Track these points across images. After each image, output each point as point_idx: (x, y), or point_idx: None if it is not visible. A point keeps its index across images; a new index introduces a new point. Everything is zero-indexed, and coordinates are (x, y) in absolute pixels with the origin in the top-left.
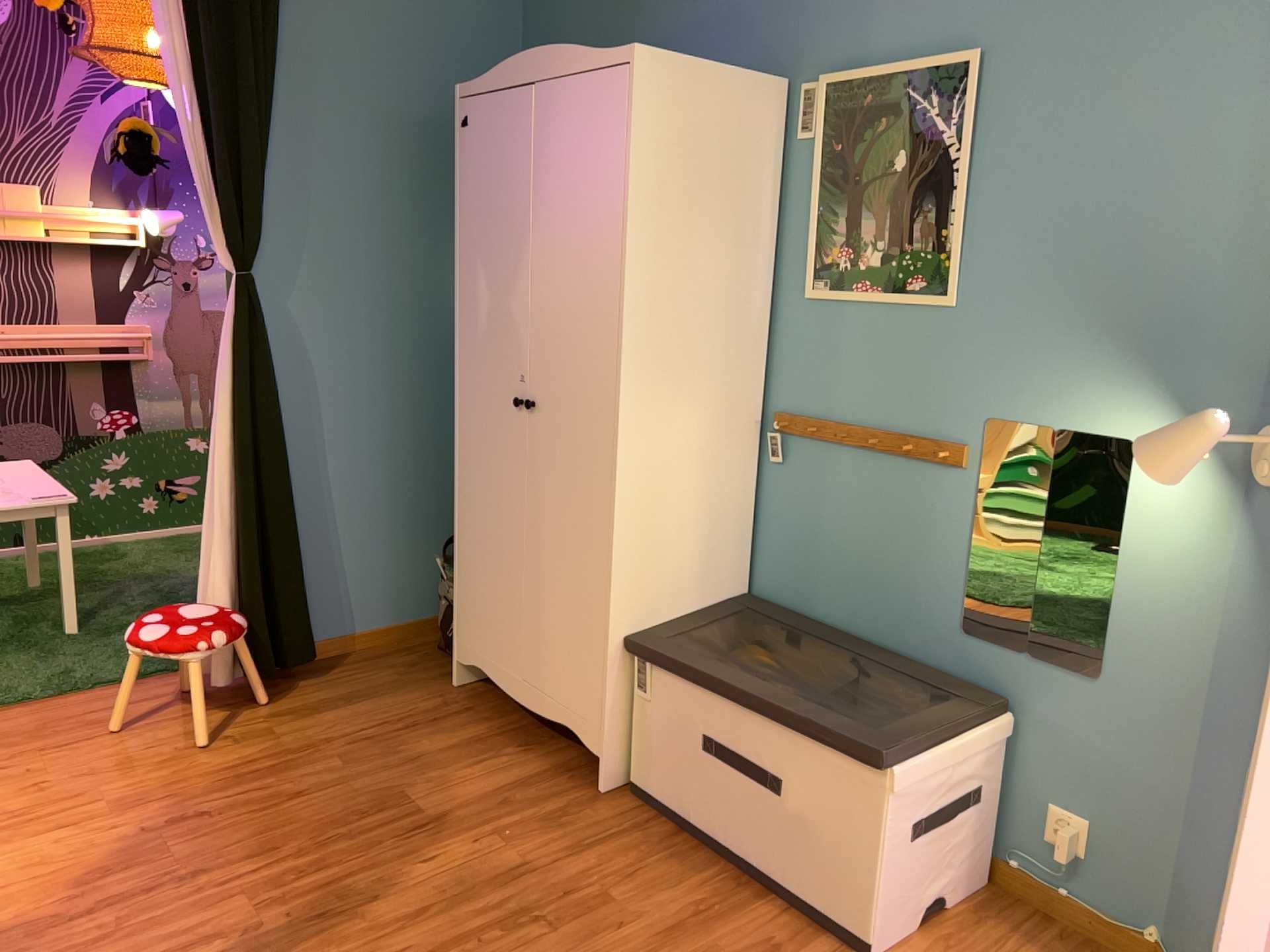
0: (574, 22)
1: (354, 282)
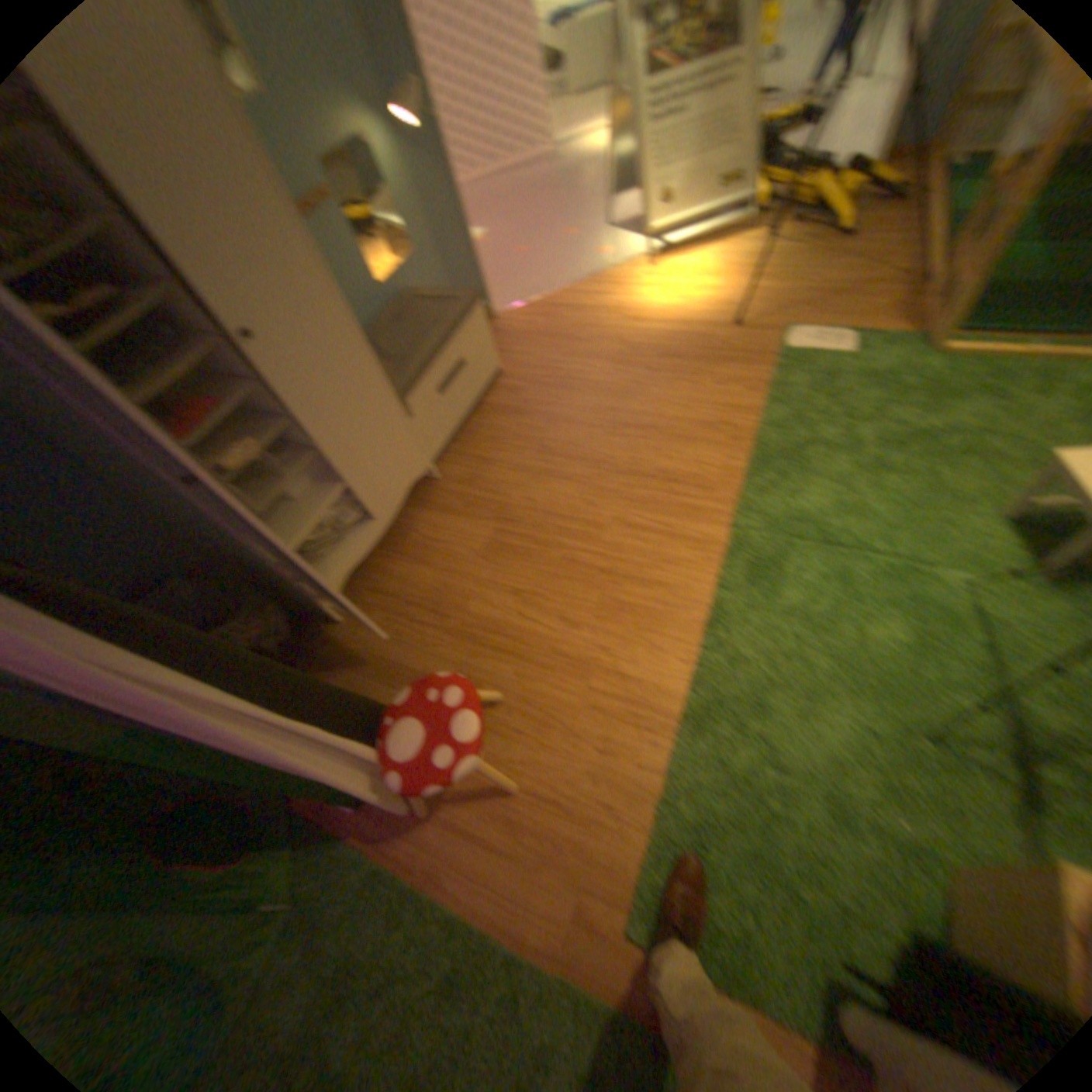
0: None
1: None
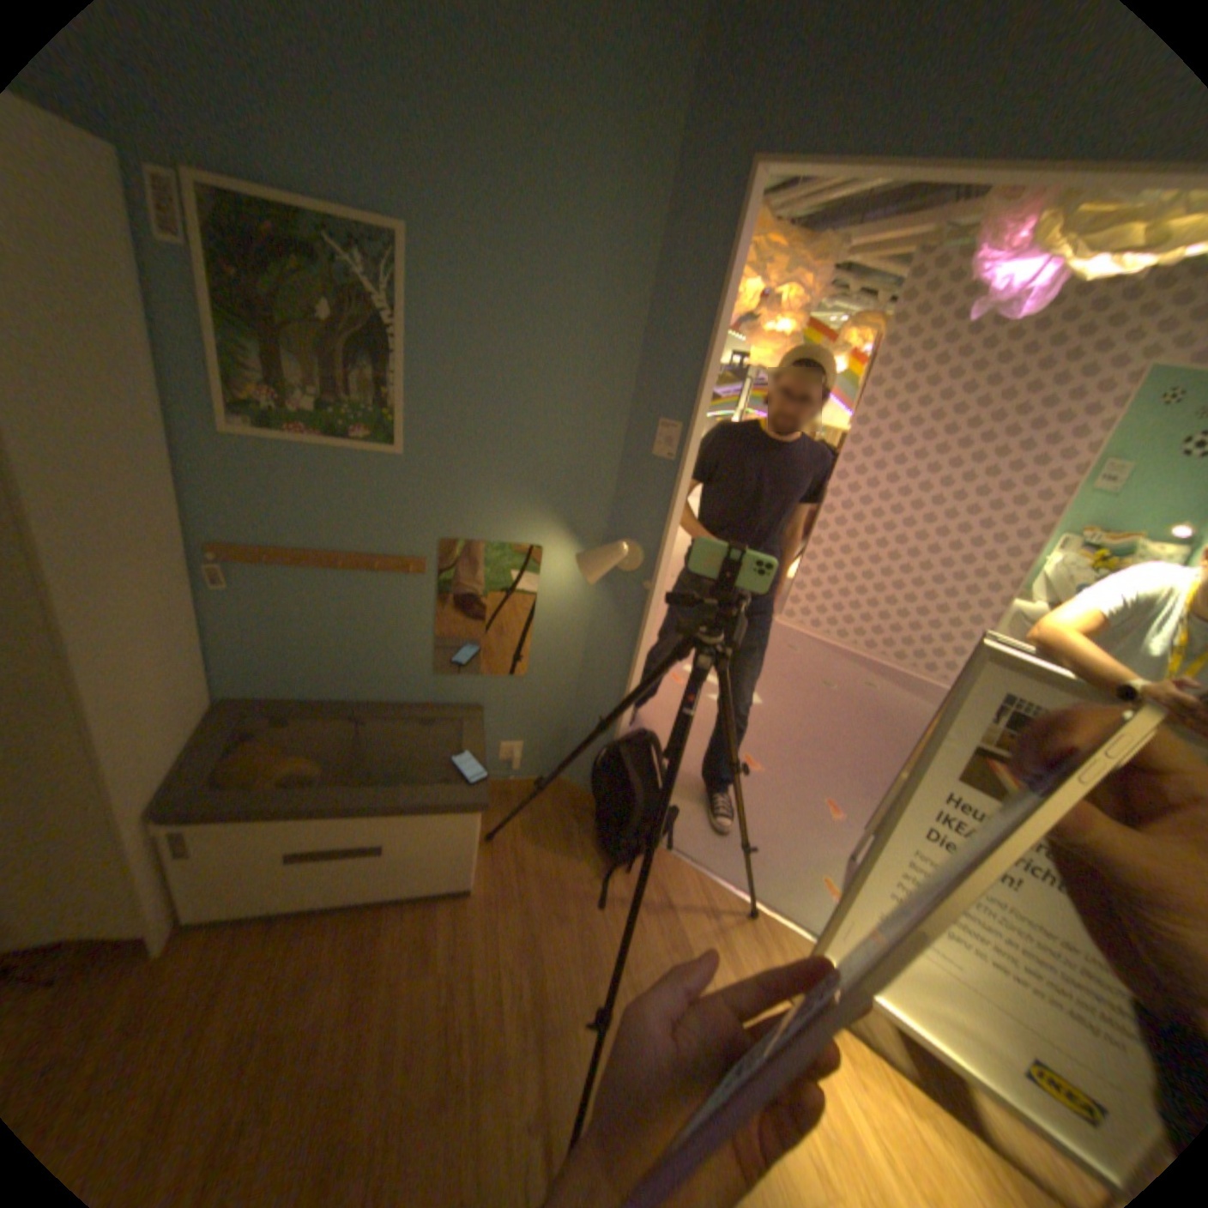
0: None
1: None
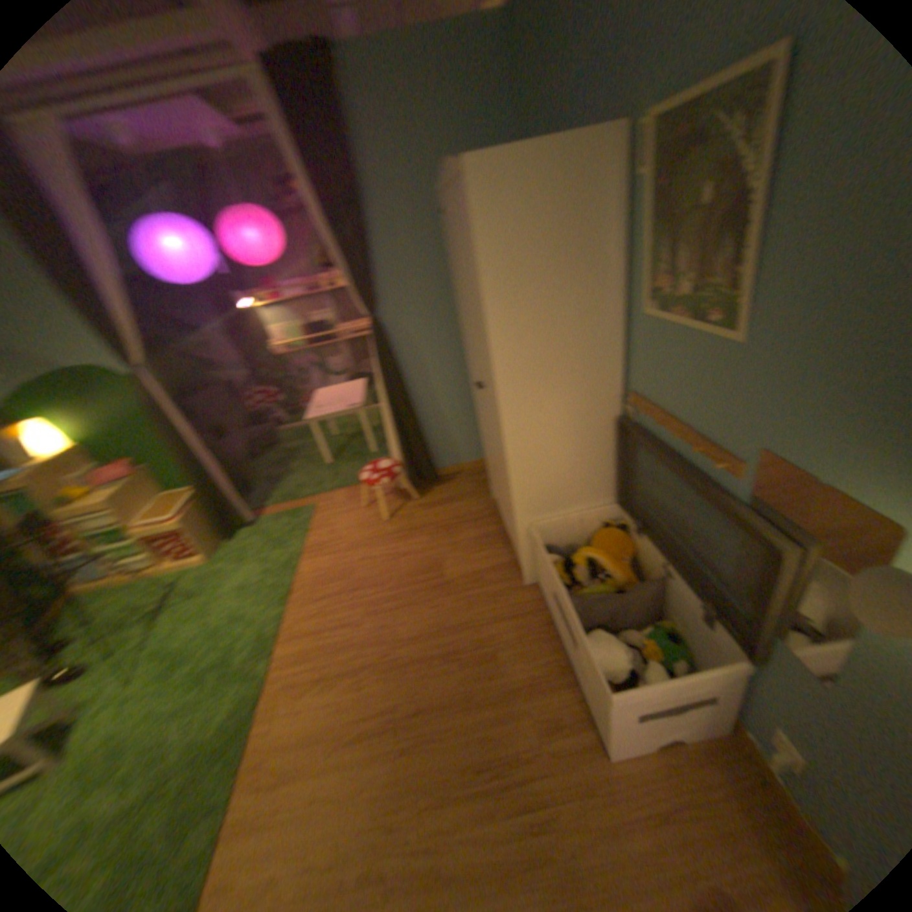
0: (531, 93)
1: (434, 303)
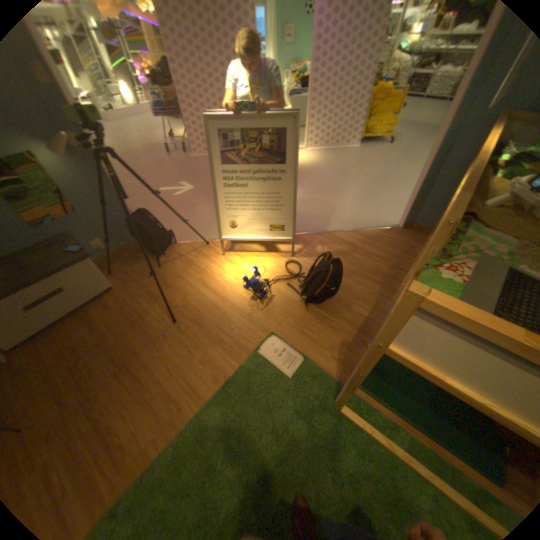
0: None
1: None
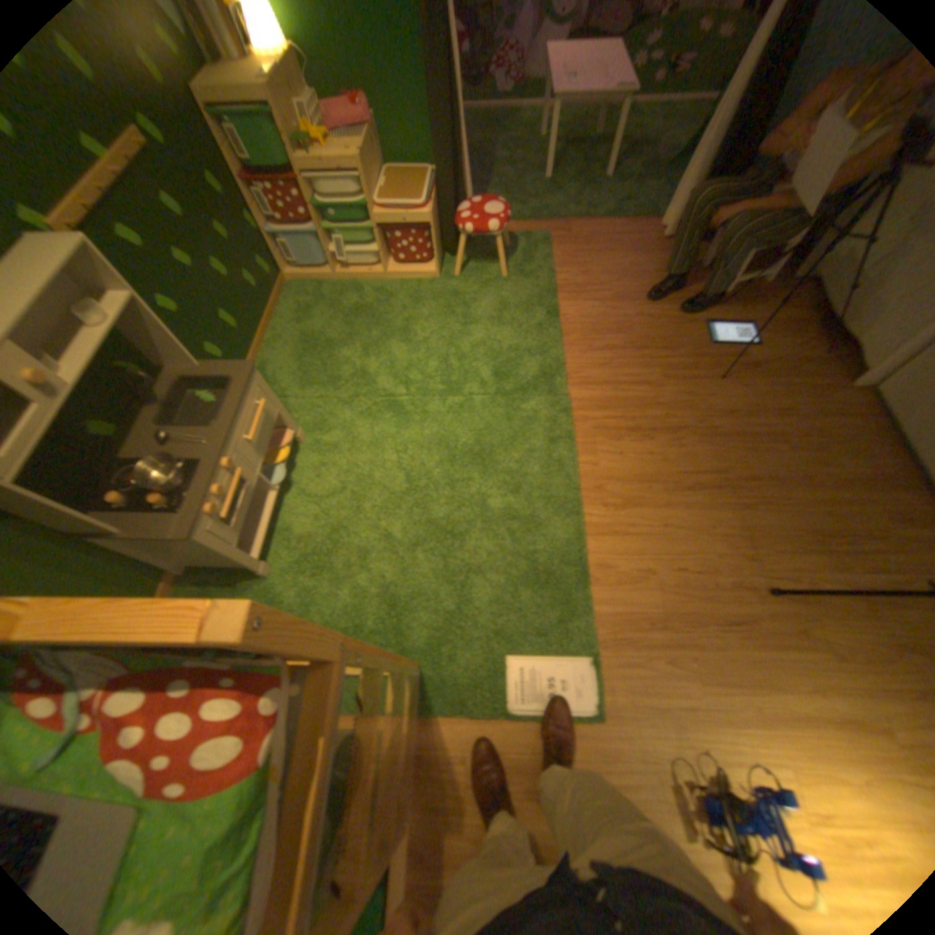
0: None
1: None
